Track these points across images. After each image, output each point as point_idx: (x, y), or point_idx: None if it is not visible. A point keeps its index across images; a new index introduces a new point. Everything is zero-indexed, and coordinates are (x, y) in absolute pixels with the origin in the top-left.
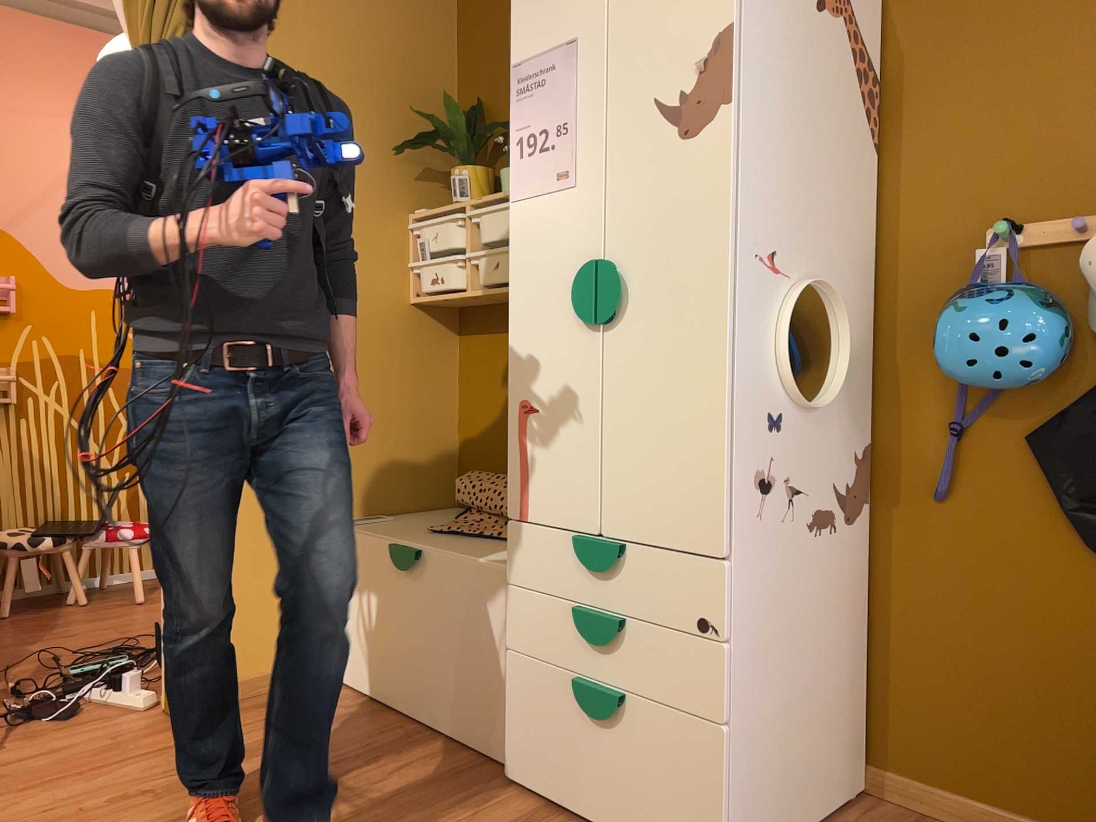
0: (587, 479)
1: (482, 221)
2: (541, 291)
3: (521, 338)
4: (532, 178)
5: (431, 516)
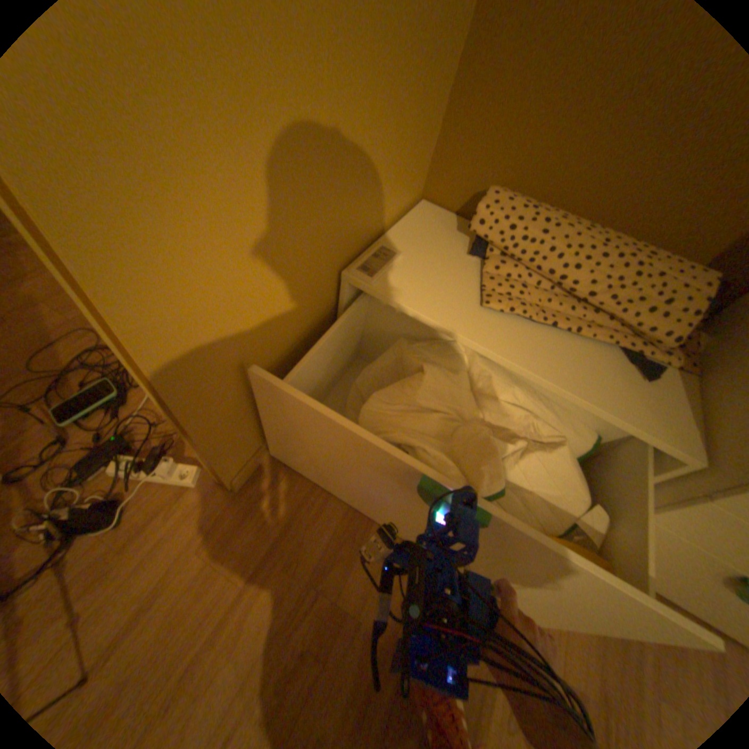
0: None
1: None
2: None
3: None
4: None
5: (433, 235)
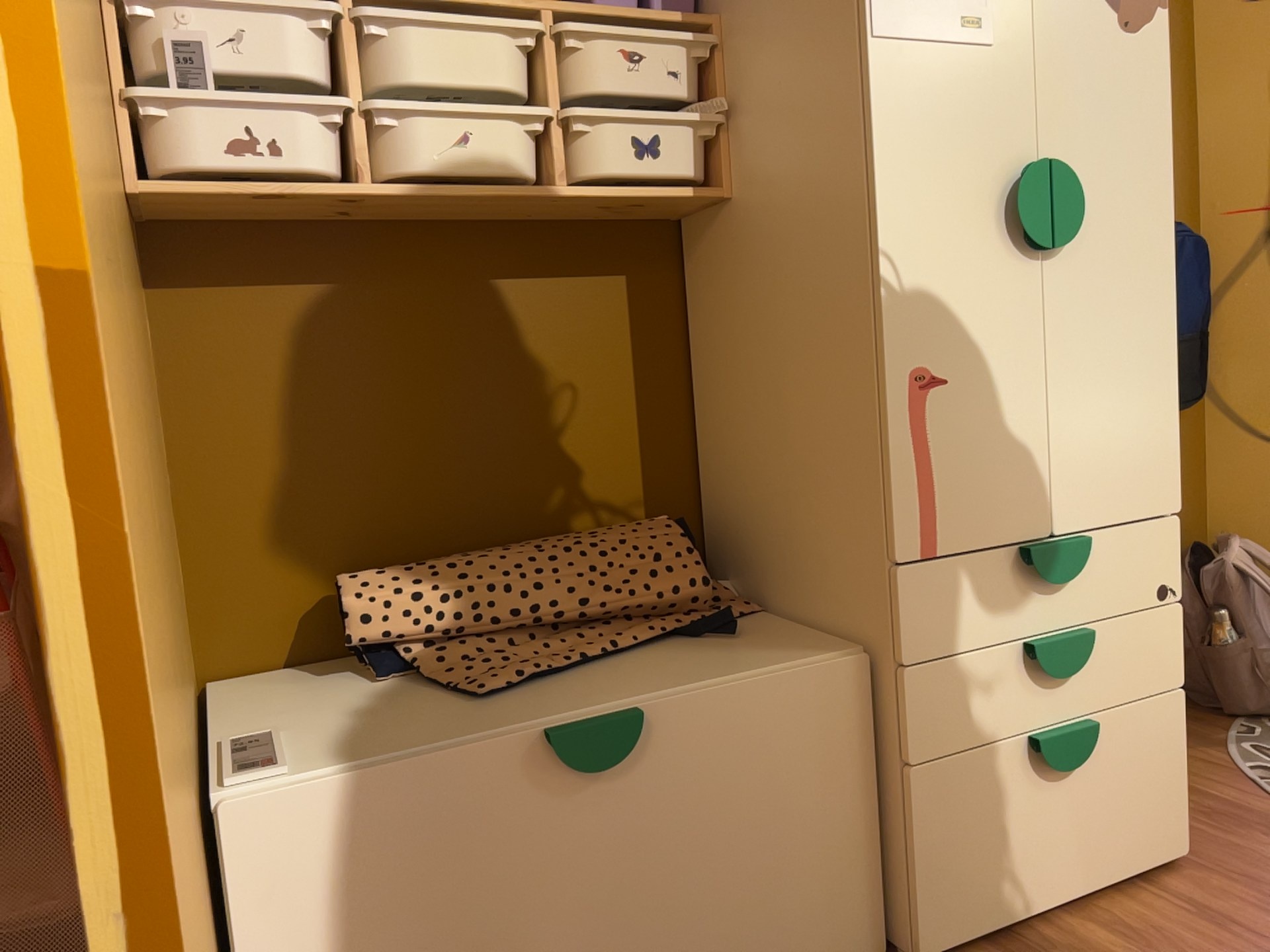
0: (1033, 465)
1: (400, 40)
2: (944, 197)
3: (911, 270)
4: (917, 9)
5: (293, 698)
